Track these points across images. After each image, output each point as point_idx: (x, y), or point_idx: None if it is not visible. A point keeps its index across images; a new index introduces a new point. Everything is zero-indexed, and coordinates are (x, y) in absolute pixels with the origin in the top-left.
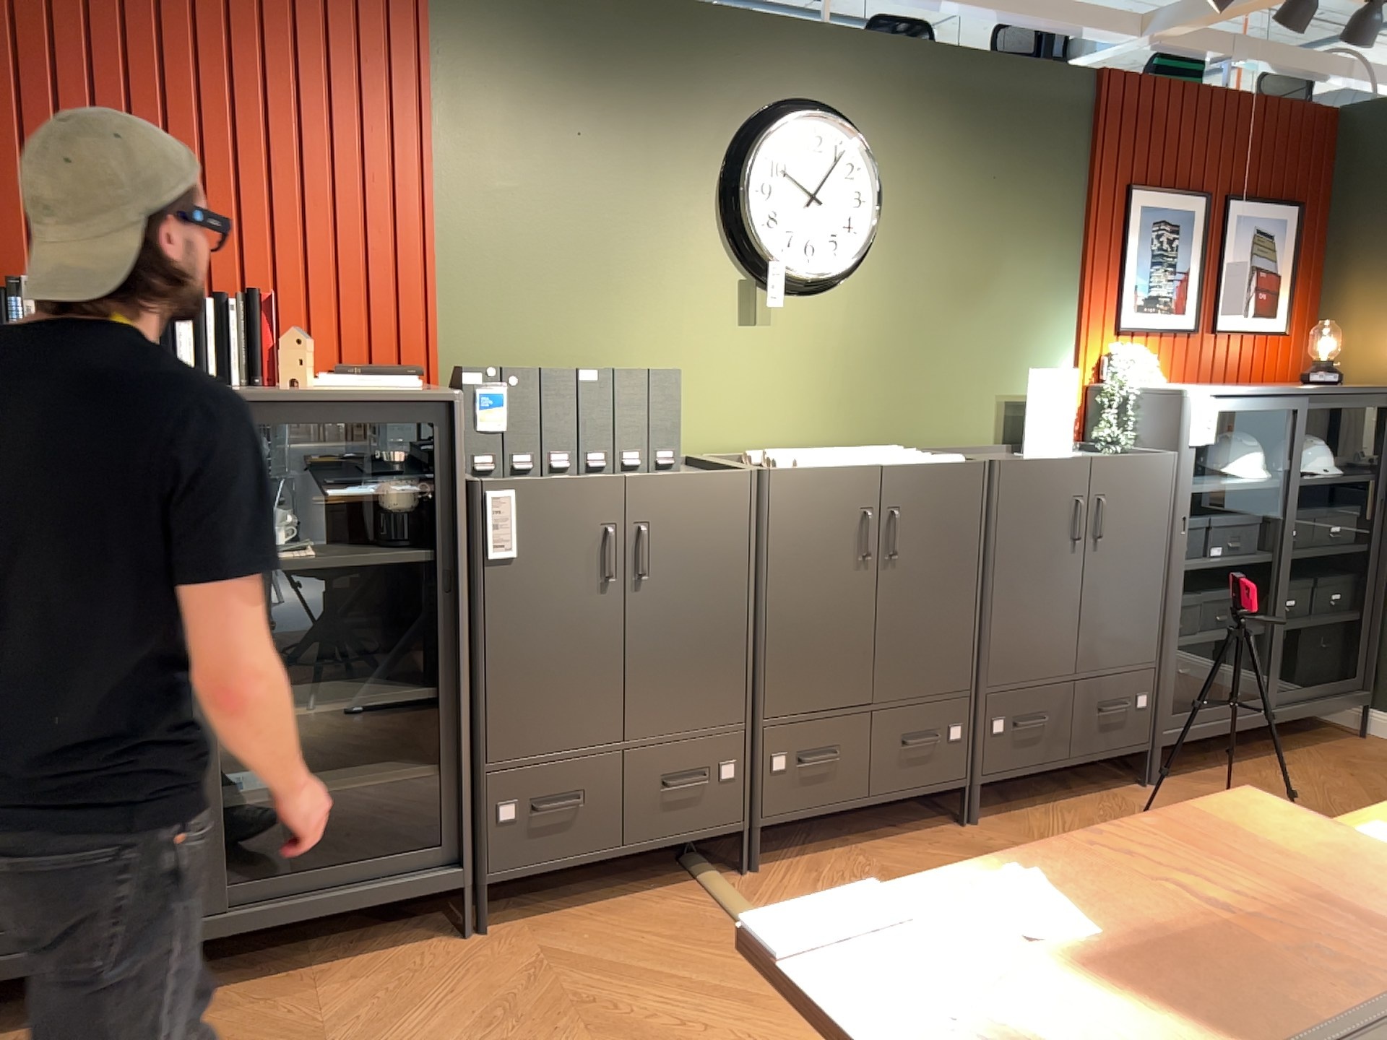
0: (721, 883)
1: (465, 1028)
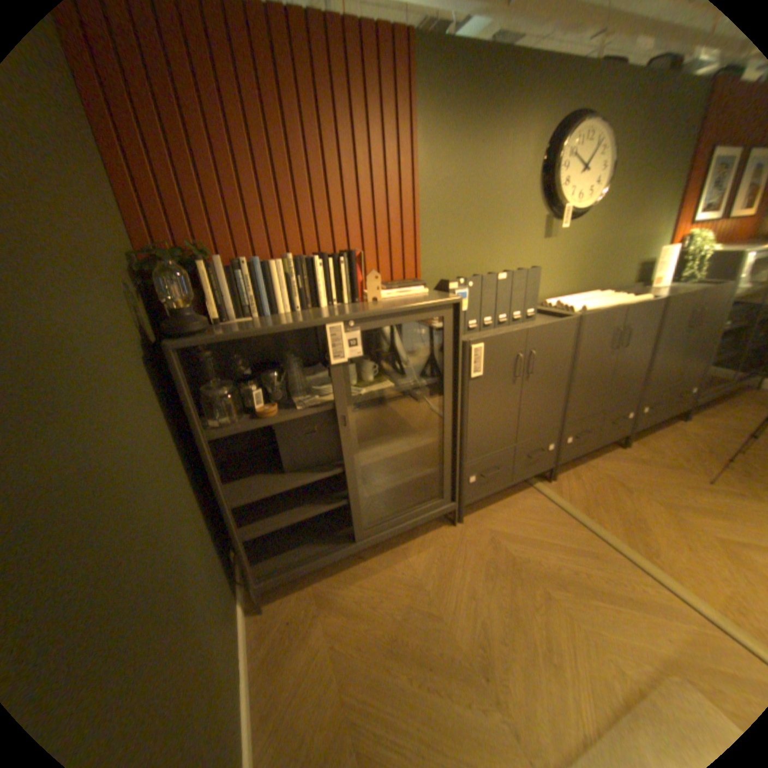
0: (546, 489)
1: (484, 580)
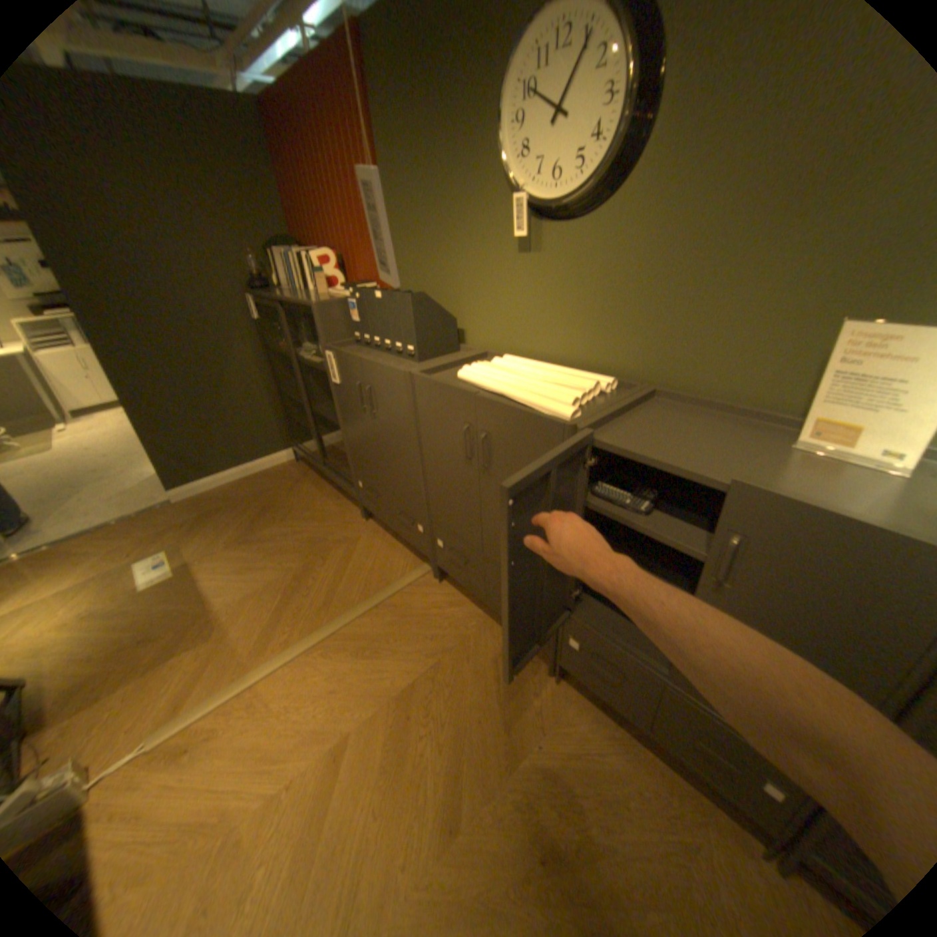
0: (420, 571)
1: (309, 537)
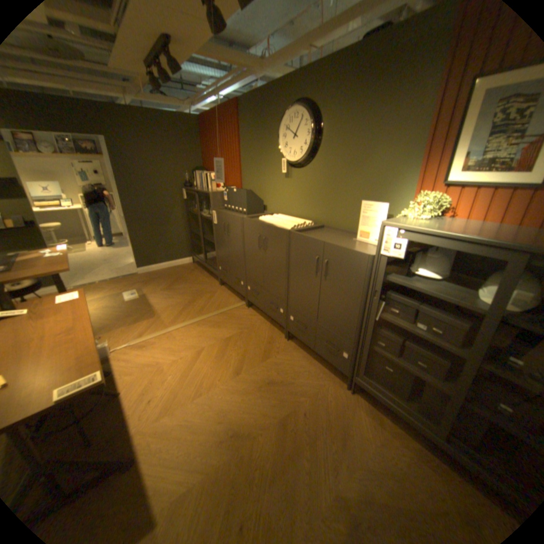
0: (241, 304)
1: (196, 289)
